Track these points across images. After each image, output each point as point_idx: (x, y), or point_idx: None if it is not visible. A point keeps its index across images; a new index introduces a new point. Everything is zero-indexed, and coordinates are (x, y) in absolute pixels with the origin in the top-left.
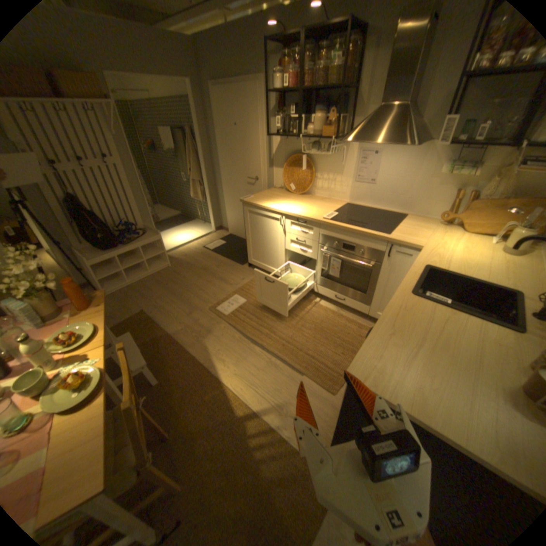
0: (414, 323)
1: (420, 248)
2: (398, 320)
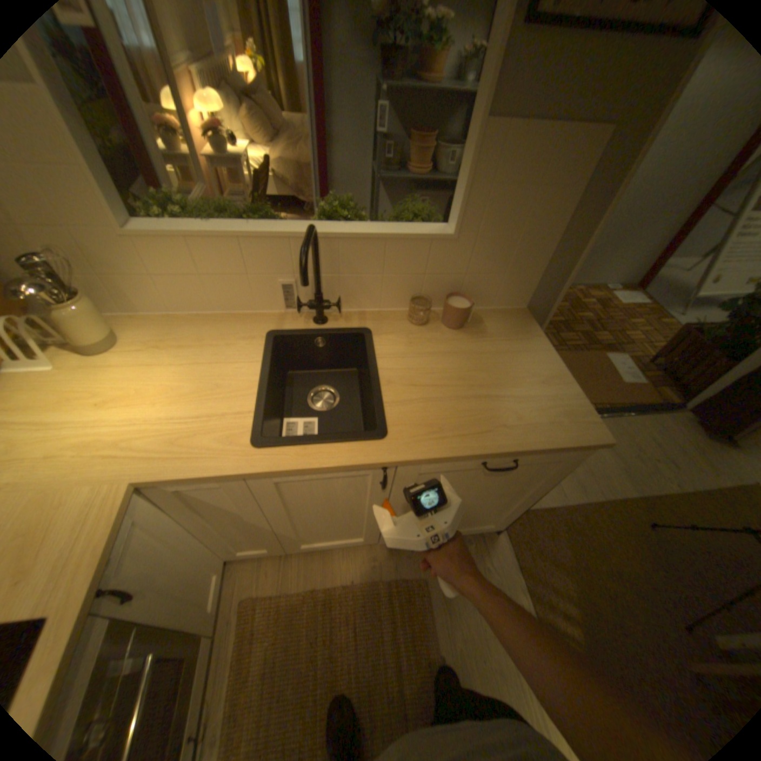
0: (453, 413)
1: (129, 492)
2: (469, 431)
